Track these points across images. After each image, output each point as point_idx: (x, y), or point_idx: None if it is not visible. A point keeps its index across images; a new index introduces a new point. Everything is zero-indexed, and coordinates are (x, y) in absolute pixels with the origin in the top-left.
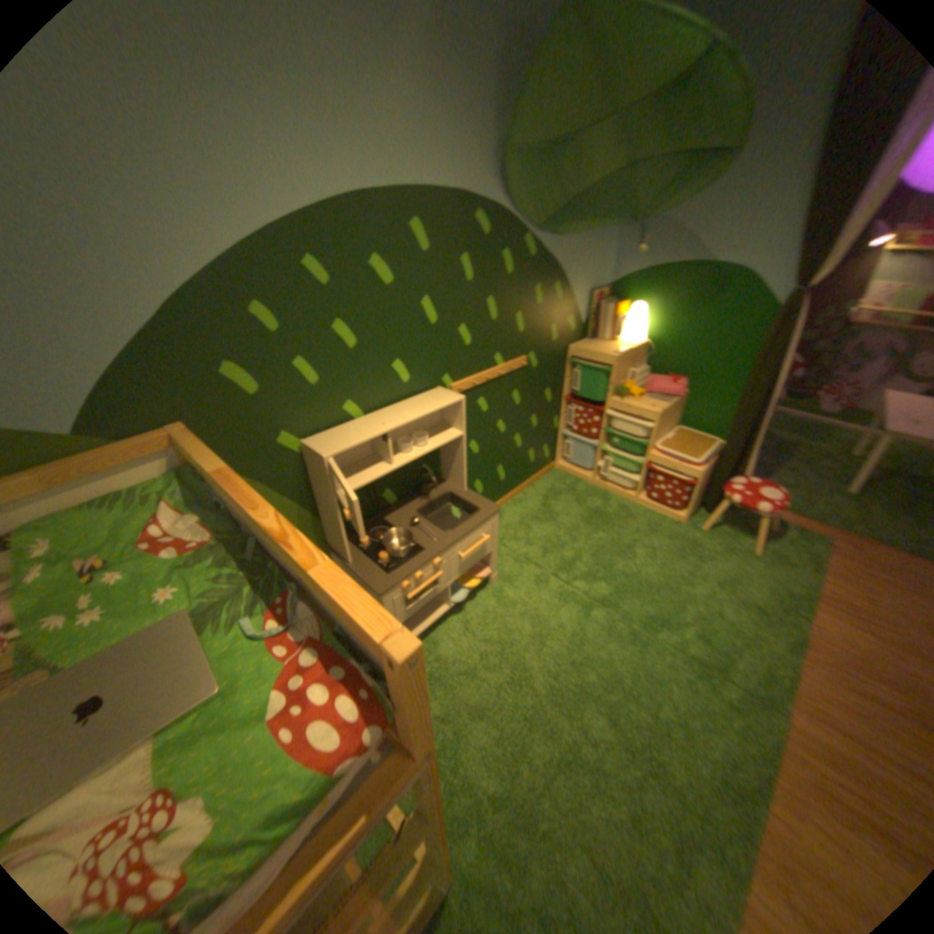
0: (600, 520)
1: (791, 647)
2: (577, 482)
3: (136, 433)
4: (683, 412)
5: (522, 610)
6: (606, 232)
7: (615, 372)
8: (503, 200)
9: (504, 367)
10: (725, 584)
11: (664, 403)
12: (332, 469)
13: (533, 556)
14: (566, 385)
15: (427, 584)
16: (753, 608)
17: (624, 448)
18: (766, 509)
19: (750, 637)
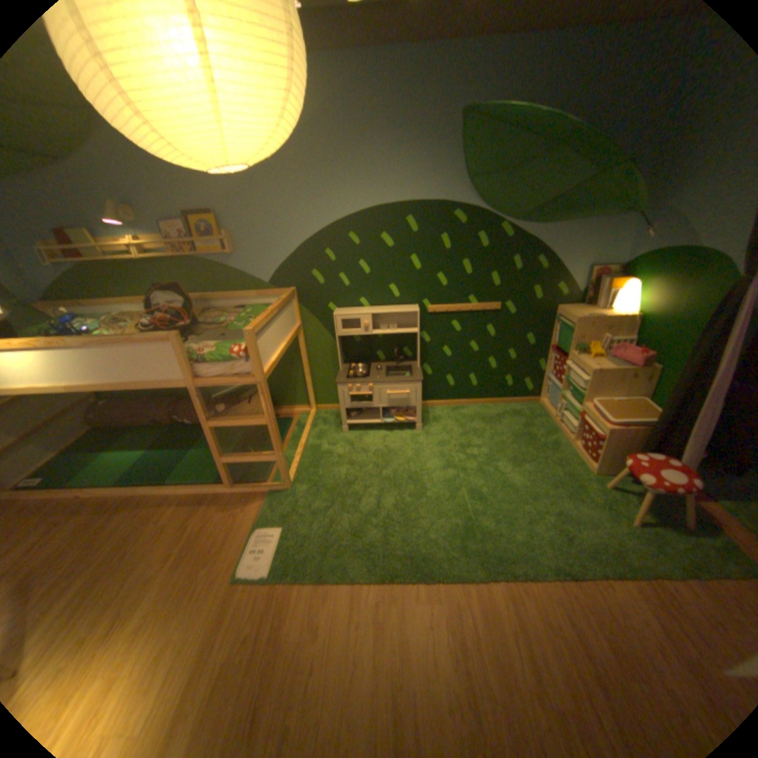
0: (527, 441)
1: (559, 572)
2: (544, 417)
3: (282, 288)
4: (658, 387)
5: (417, 448)
6: (616, 219)
7: (579, 331)
8: (479, 203)
9: (476, 305)
10: (568, 518)
11: (615, 367)
12: (336, 322)
13: (455, 434)
14: (554, 336)
15: (361, 394)
16: (566, 540)
17: (573, 396)
18: (648, 482)
19: (535, 545)
